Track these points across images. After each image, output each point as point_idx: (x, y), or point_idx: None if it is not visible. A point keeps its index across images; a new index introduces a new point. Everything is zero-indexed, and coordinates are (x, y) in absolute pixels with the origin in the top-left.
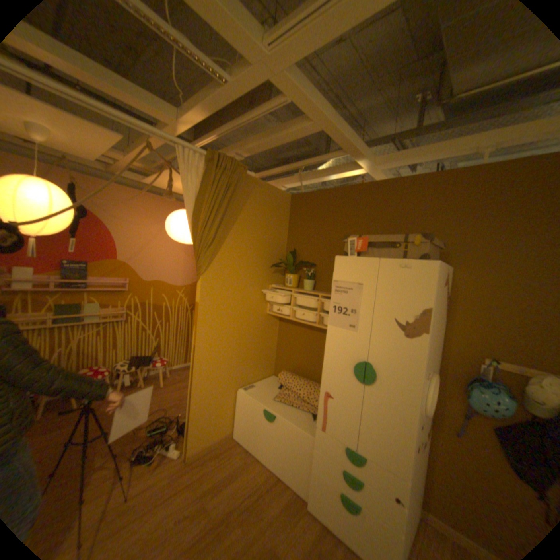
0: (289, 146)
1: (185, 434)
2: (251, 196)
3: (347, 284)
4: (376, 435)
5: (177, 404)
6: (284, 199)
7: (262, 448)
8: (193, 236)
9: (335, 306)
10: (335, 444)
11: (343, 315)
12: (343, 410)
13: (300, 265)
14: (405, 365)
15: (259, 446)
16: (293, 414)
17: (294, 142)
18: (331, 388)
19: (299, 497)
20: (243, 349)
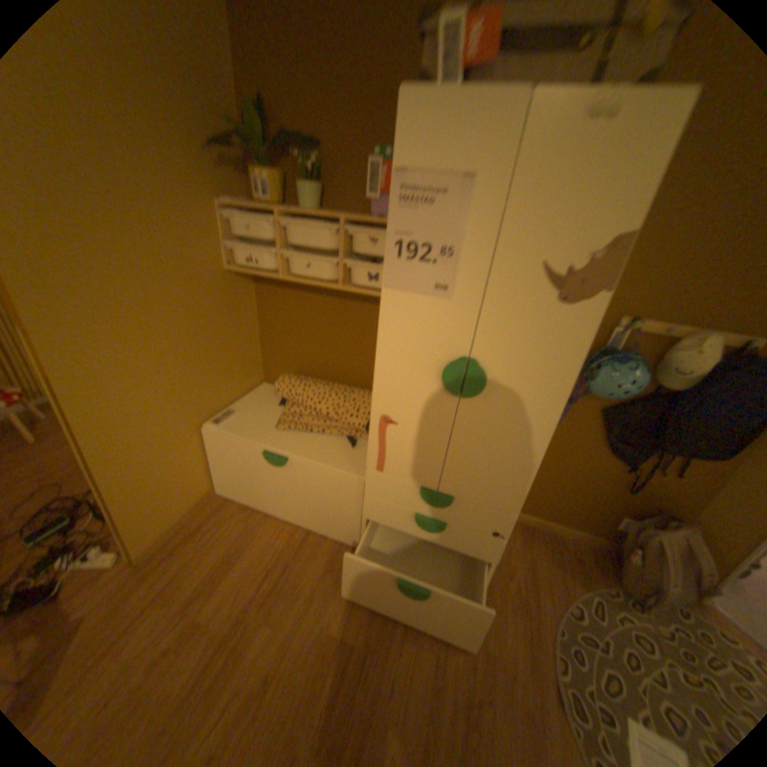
0: None
1: (113, 528)
2: None
3: (433, 178)
4: (474, 466)
5: None
6: None
7: (272, 499)
8: None
9: (401, 239)
10: (401, 484)
11: (422, 261)
12: (417, 438)
13: (283, 139)
14: (547, 356)
15: (266, 497)
16: (317, 443)
17: None
18: (393, 408)
19: (343, 544)
20: (189, 351)
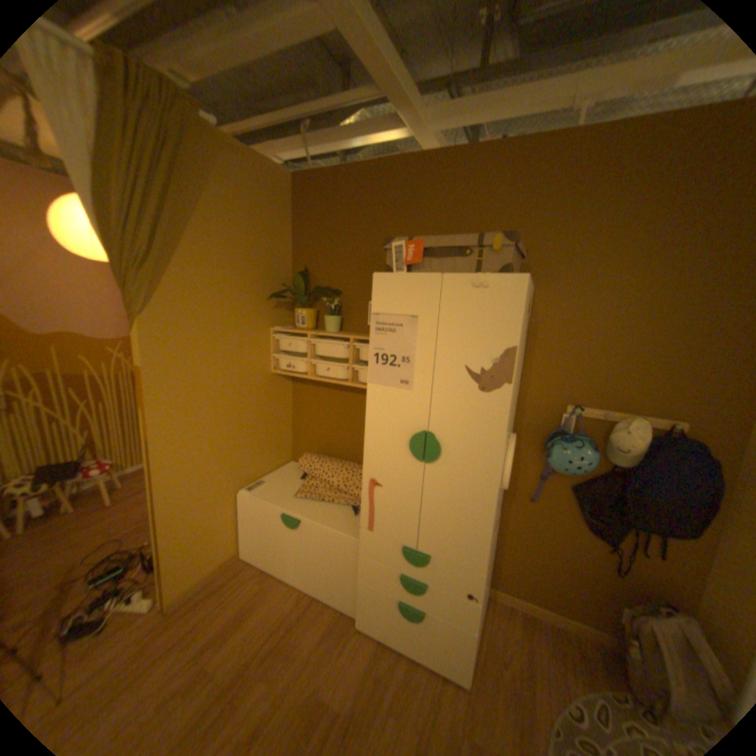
0: (281, 86)
1: (156, 574)
2: (217, 168)
3: (393, 319)
4: (442, 525)
5: (139, 527)
6: (280, 180)
7: (284, 565)
8: (106, 242)
9: (377, 353)
10: (387, 544)
11: (390, 367)
12: (397, 499)
13: (317, 293)
14: (479, 430)
15: (280, 562)
16: (326, 511)
17: (289, 78)
18: (378, 473)
19: (343, 615)
20: (238, 431)
